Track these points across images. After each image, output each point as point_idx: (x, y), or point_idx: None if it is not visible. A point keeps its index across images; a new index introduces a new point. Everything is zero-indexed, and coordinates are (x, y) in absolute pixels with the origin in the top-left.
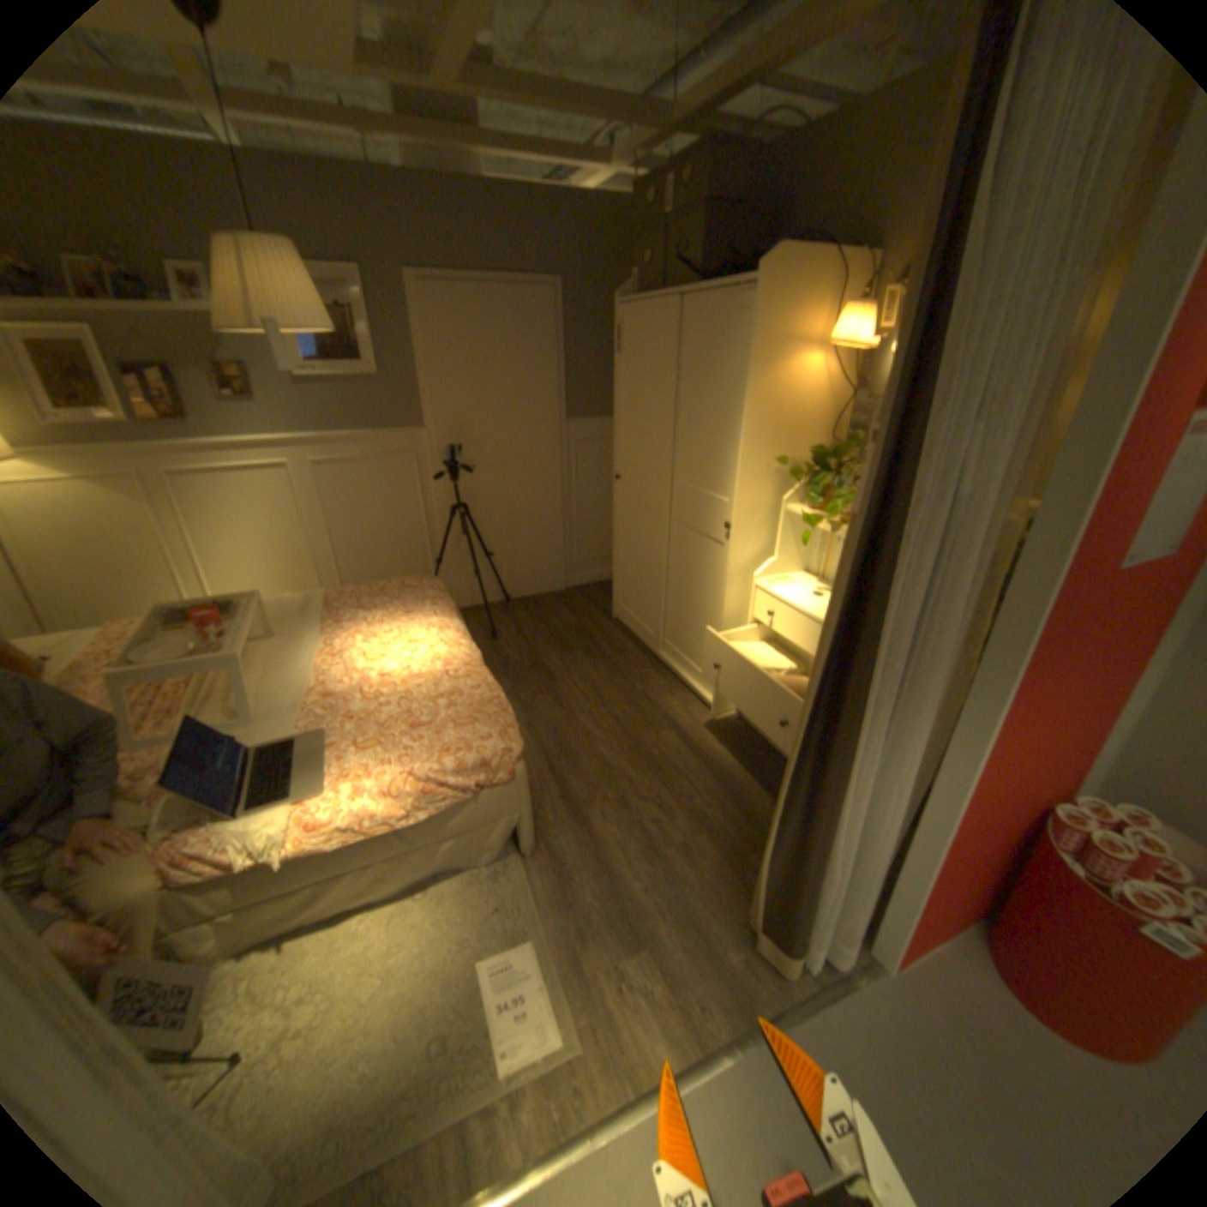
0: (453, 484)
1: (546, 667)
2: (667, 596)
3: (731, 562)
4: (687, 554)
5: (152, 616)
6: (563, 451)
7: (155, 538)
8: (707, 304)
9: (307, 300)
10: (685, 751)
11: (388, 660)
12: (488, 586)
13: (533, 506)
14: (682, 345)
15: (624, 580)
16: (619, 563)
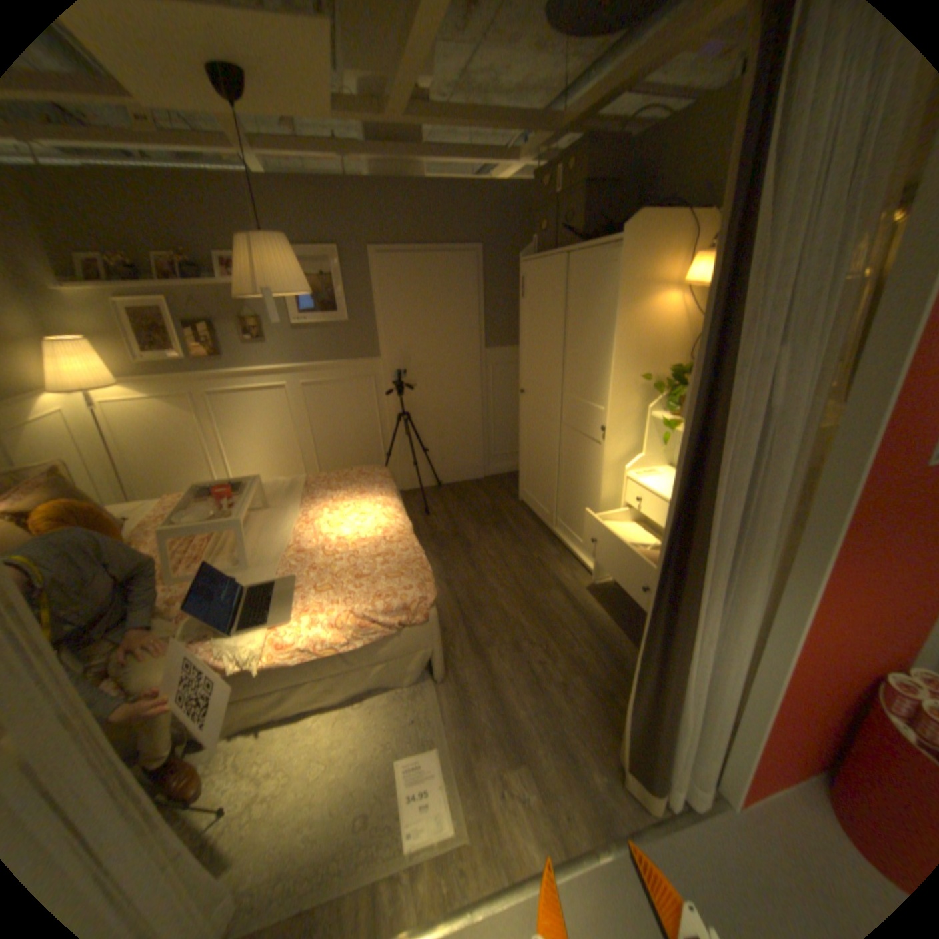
0: (400, 398)
1: (464, 537)
2: (558, 484)
3: (606, 457)
4: (574, 451)
5: (189, 491)
6: (482, 372)
7: (197, 437)
8: (587, 258)
9: (294, 273)
10: (569, 608)
11: (344, 527)
12: (425, 474)
13: (459, 413)
14: (569, 290)
15: (527, 471)
16: (523, 457)
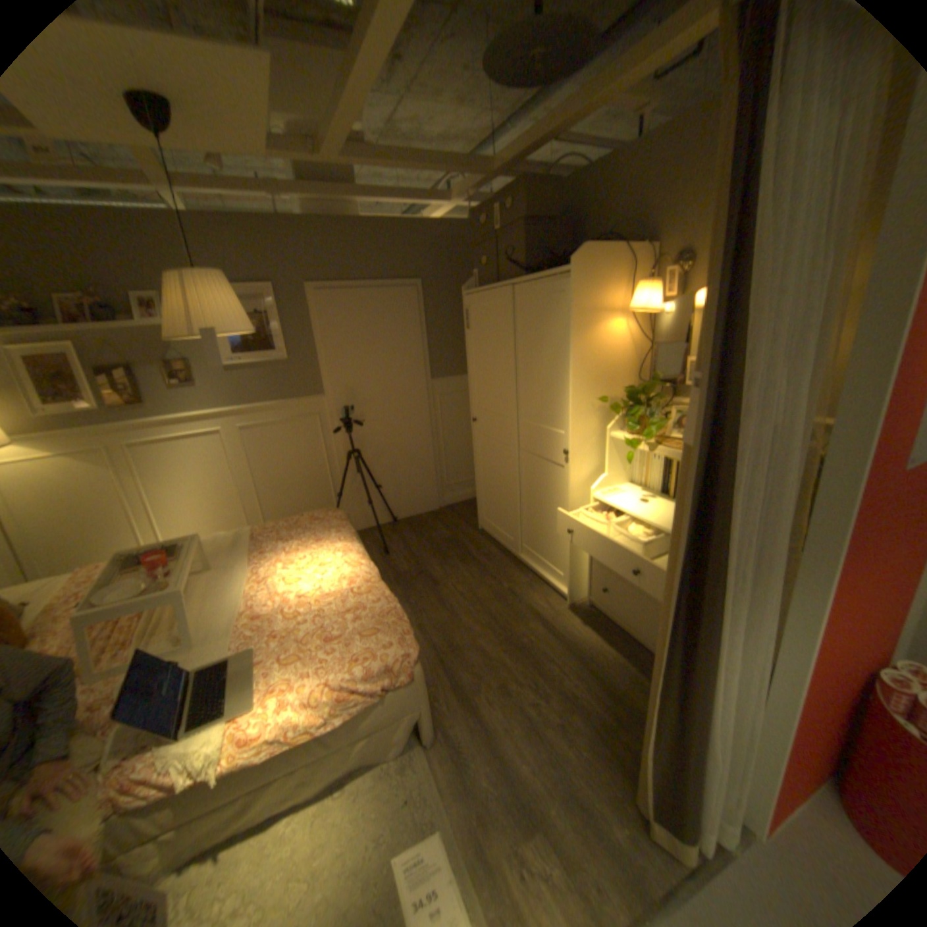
0: (347, 435)
1: (429, 574)
2: (521, 509)
3: (571, 480)
4: (534, 475)
5: (109, 563)
6: (429, 403)
7: (115, 496)
8: (532, 290)
9: (233, 310)
10: (550, 638)
11: (301, 583)
12: (378, 511)
13: (409, 446)
14: (516, 320)
15: (485, 499)
16: (480, 485)
